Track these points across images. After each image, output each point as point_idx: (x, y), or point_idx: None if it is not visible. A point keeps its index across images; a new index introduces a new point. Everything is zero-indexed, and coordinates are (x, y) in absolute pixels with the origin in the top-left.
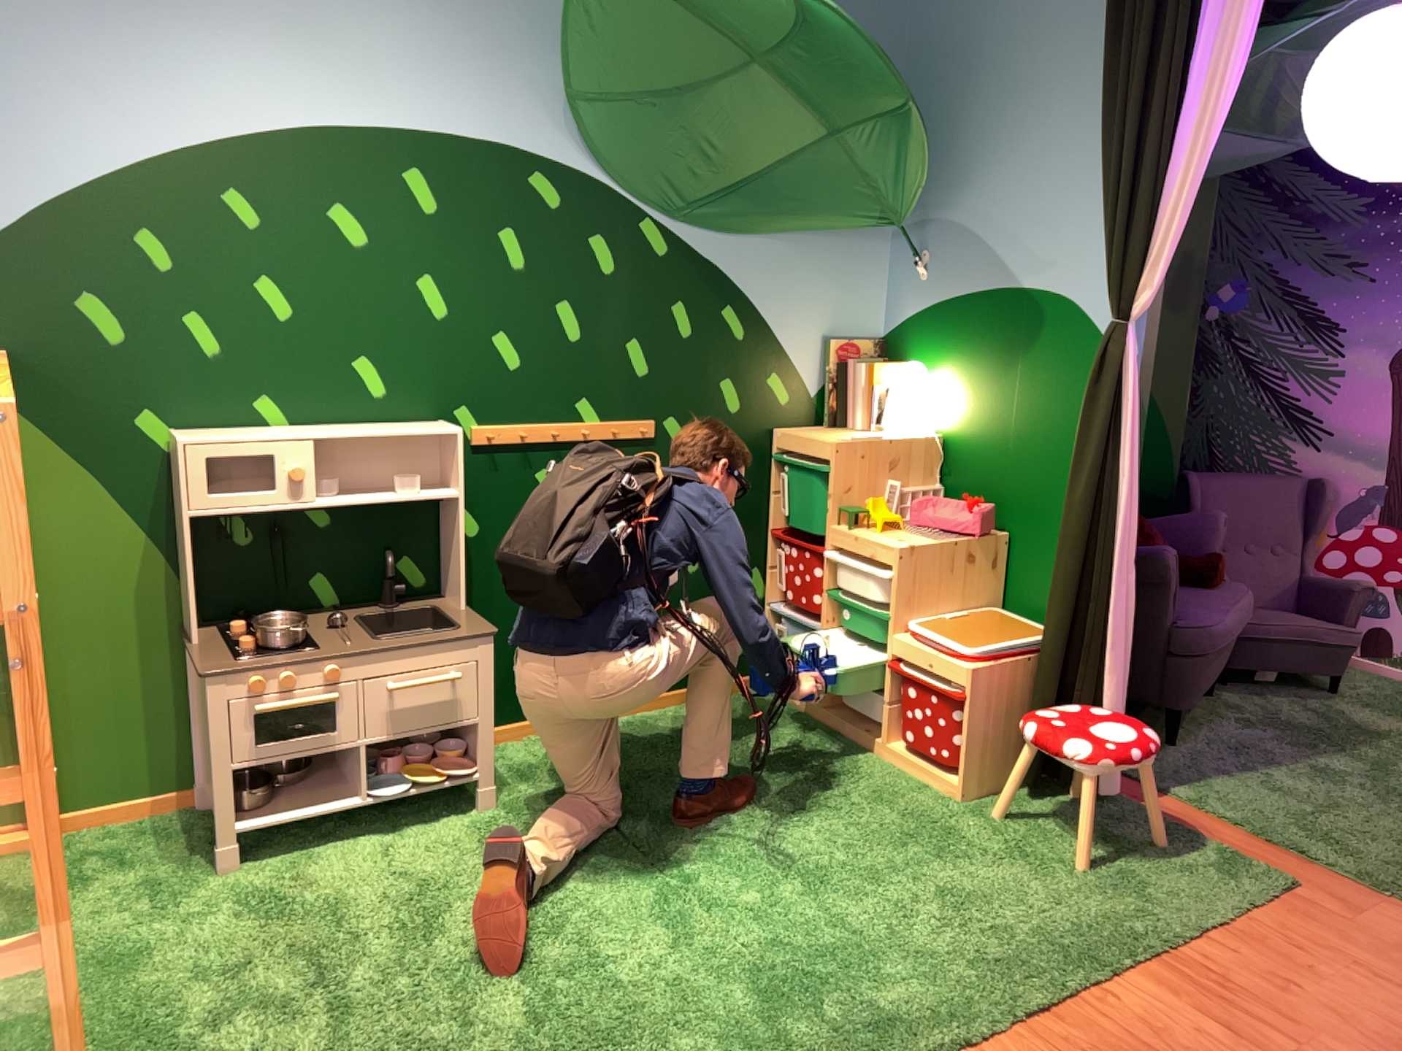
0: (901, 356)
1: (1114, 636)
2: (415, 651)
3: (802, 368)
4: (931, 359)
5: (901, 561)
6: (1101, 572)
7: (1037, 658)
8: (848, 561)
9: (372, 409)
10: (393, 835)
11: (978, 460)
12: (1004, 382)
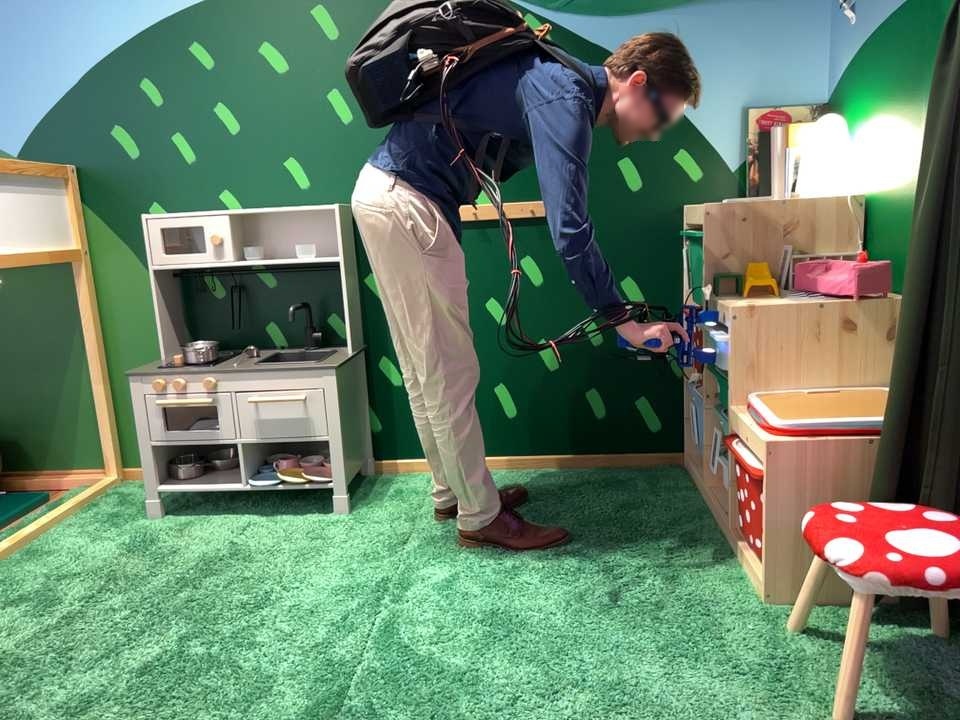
0: (840, 112)
1: None
2: (266, 377)
3: (718, 139)
4: (861, 104)
5: (741, 323)
6: None
7: (886, 445)
8: (716, 330)
9: (294, 195)
10: (257, 522)
11: (898, 213)
12: (919, 106)
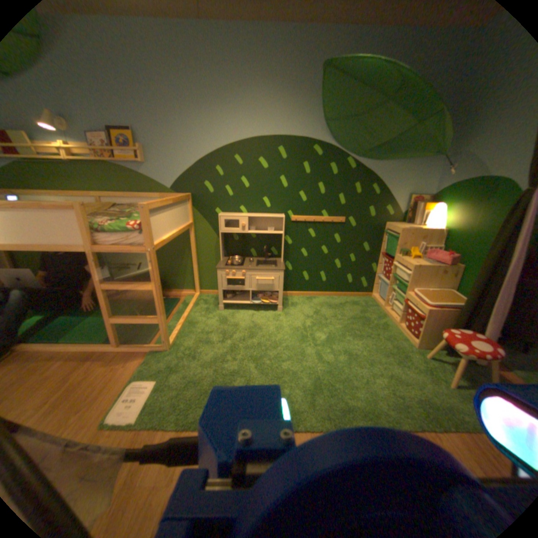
0: (439, 199)
1: (496, 312)
2: (261, 270)
3: (399, 202)
4: (450, 200)
5: (414, 268)
6: (497, 287)
7: (460, 312)
8: (398, 265)
9: (263, 208)
10: (253, 312)
11: (460, 238)
12: (476, 210)
